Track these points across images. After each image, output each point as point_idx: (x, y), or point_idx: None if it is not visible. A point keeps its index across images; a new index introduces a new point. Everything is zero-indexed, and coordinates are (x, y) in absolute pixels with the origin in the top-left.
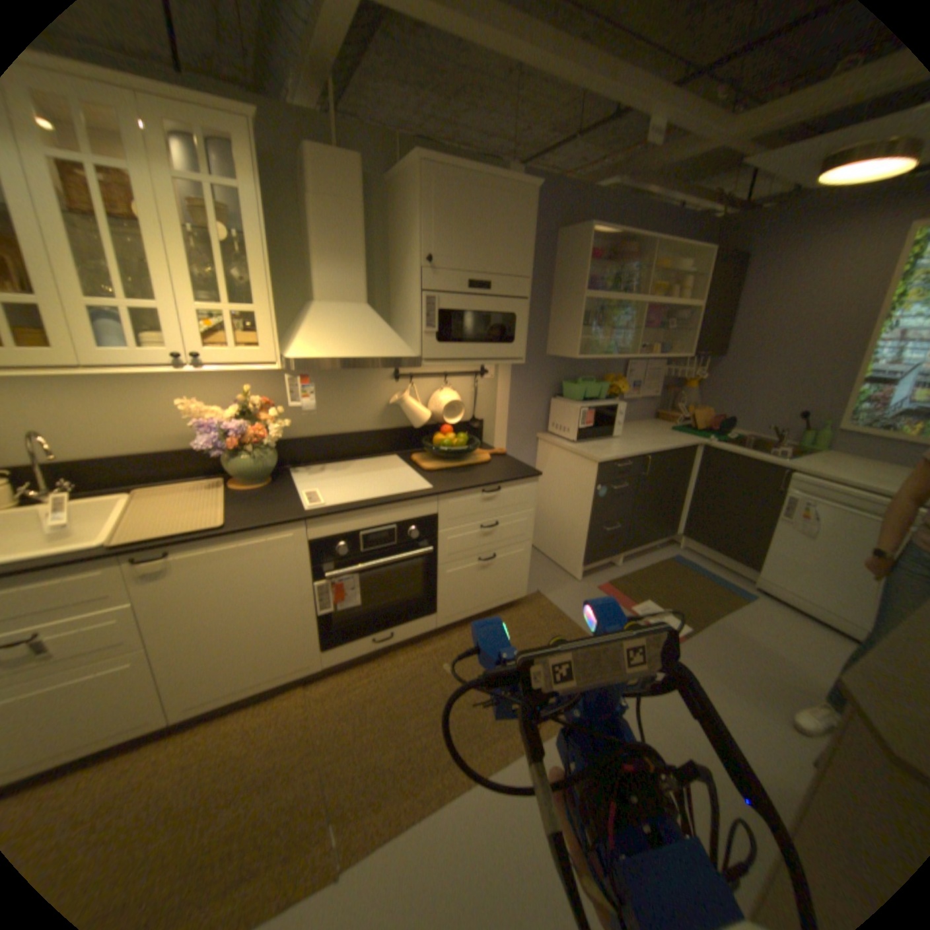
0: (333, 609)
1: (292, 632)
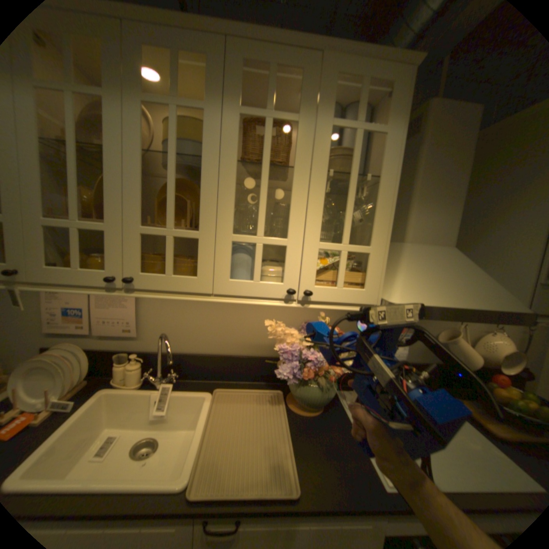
0: None
1: None
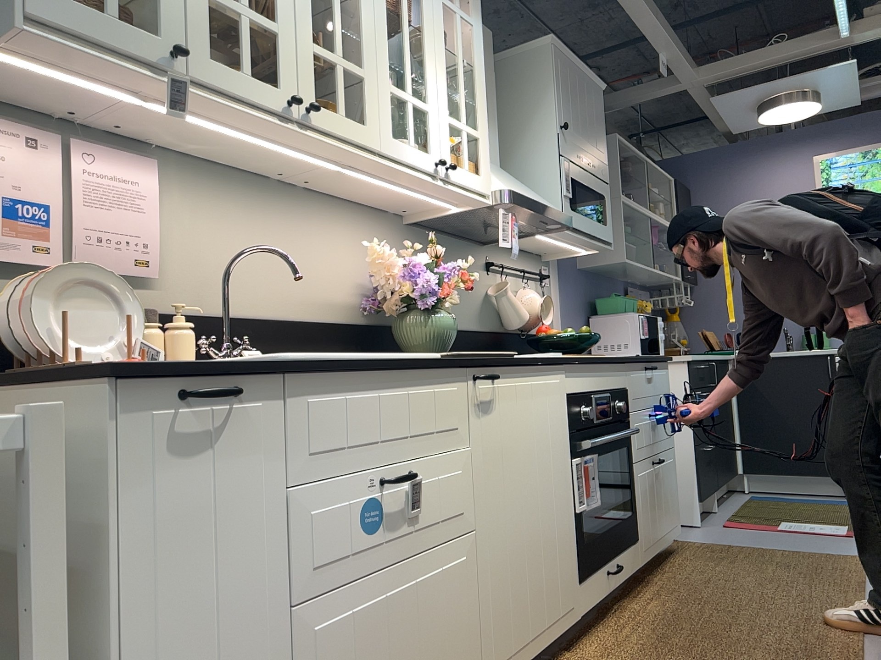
0: (586, 504)
1: (563, 535)
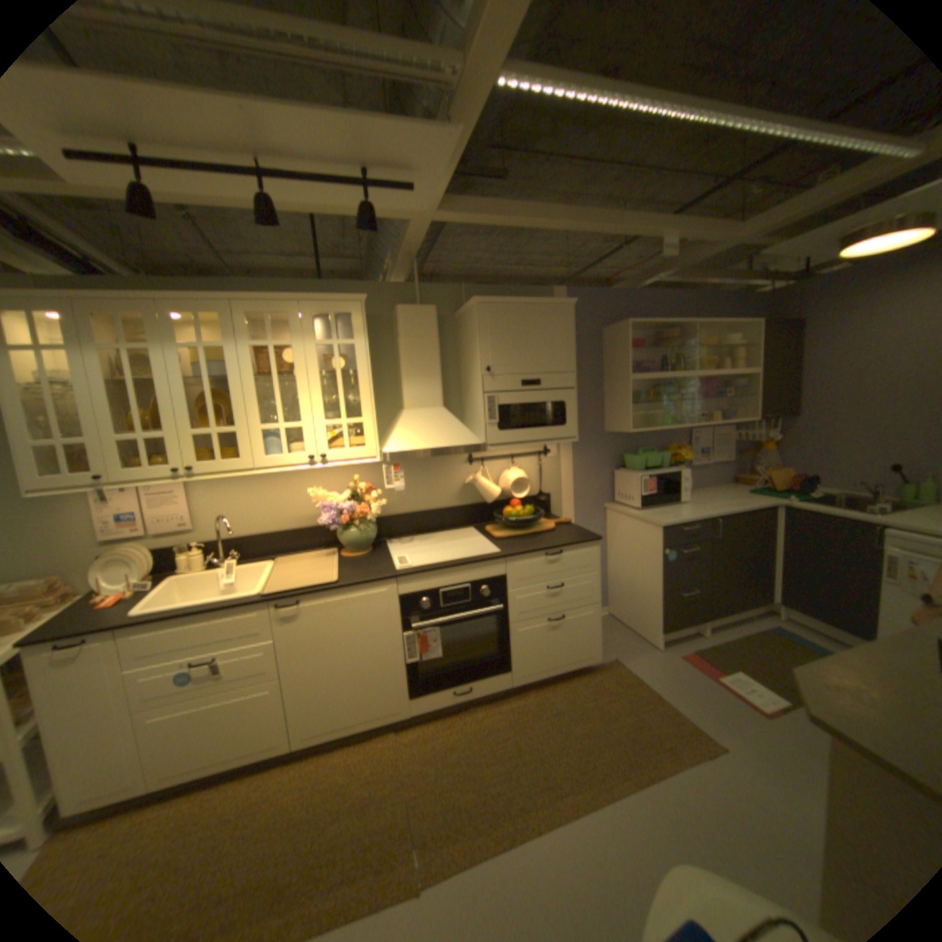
0: (418, 660)
1: (385, 678)
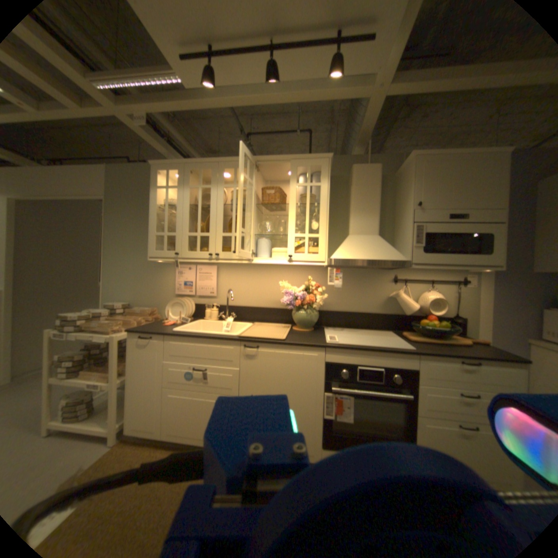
0: (333, 417)
1: (306, 422)
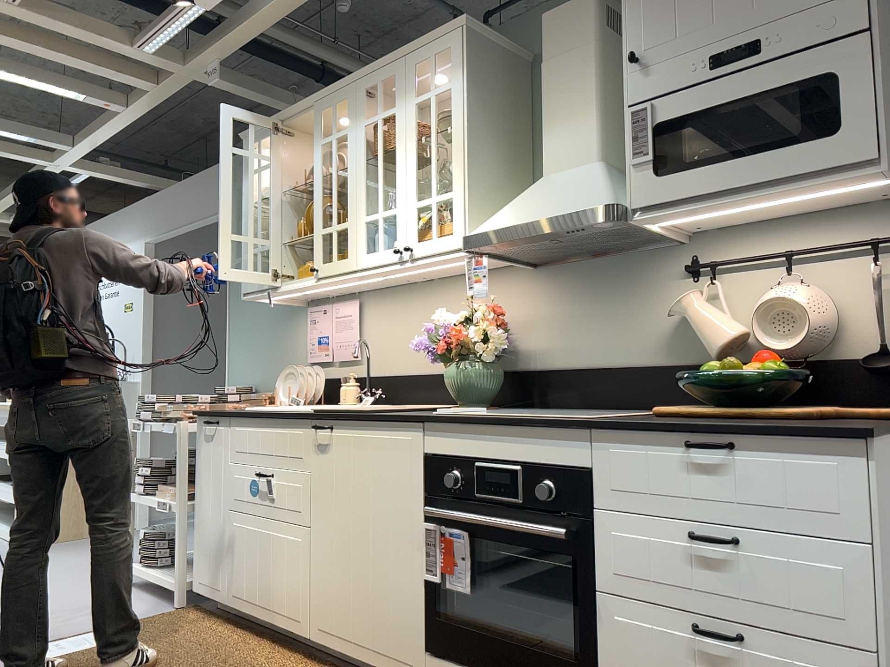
0: (438, 578)
1: (400, 587)
